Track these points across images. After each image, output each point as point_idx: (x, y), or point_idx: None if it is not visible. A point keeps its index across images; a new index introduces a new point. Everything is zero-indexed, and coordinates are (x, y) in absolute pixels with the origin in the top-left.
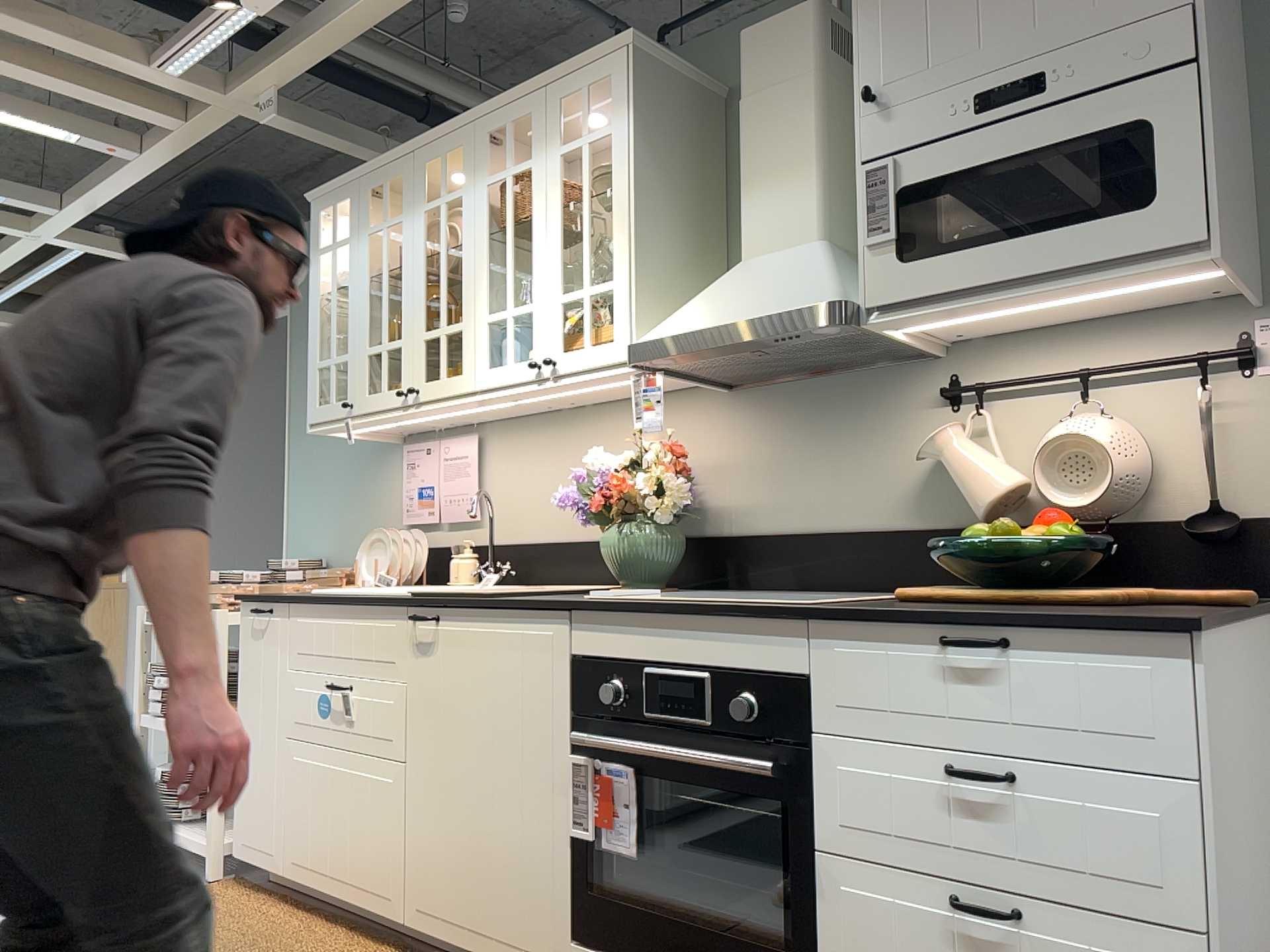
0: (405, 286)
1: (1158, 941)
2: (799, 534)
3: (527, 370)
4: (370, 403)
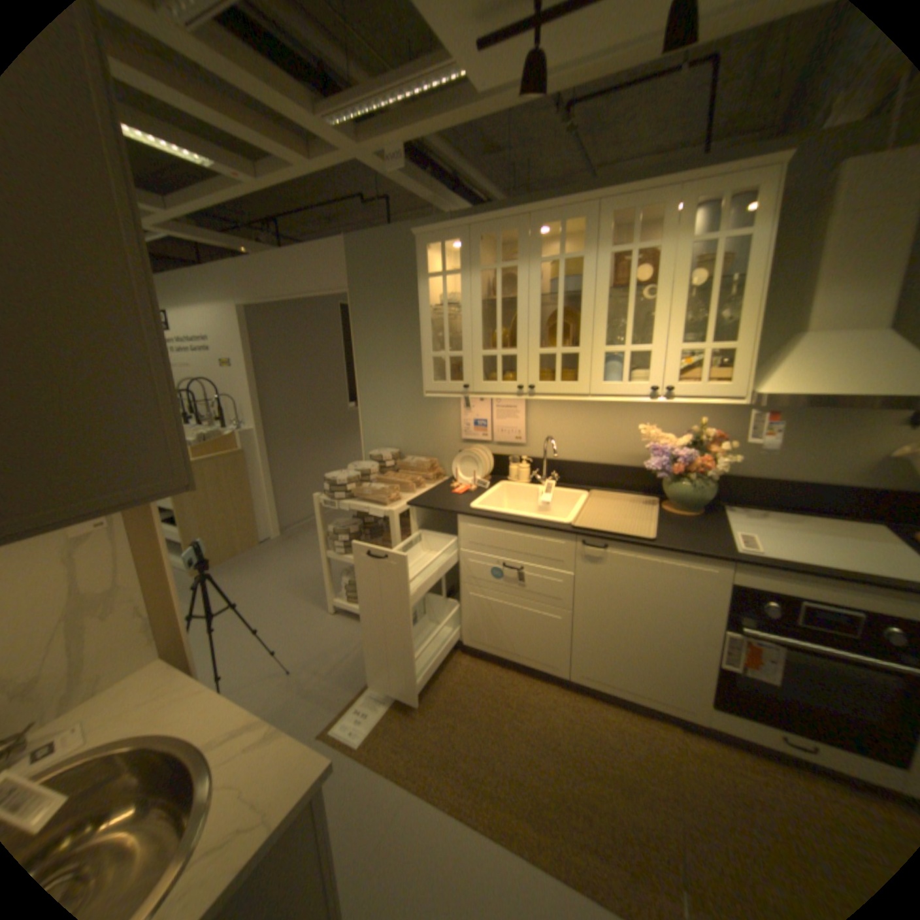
0: (520, 315)
1: None
2: (779, 481)
3: (644, 390)
4: (487, 389)
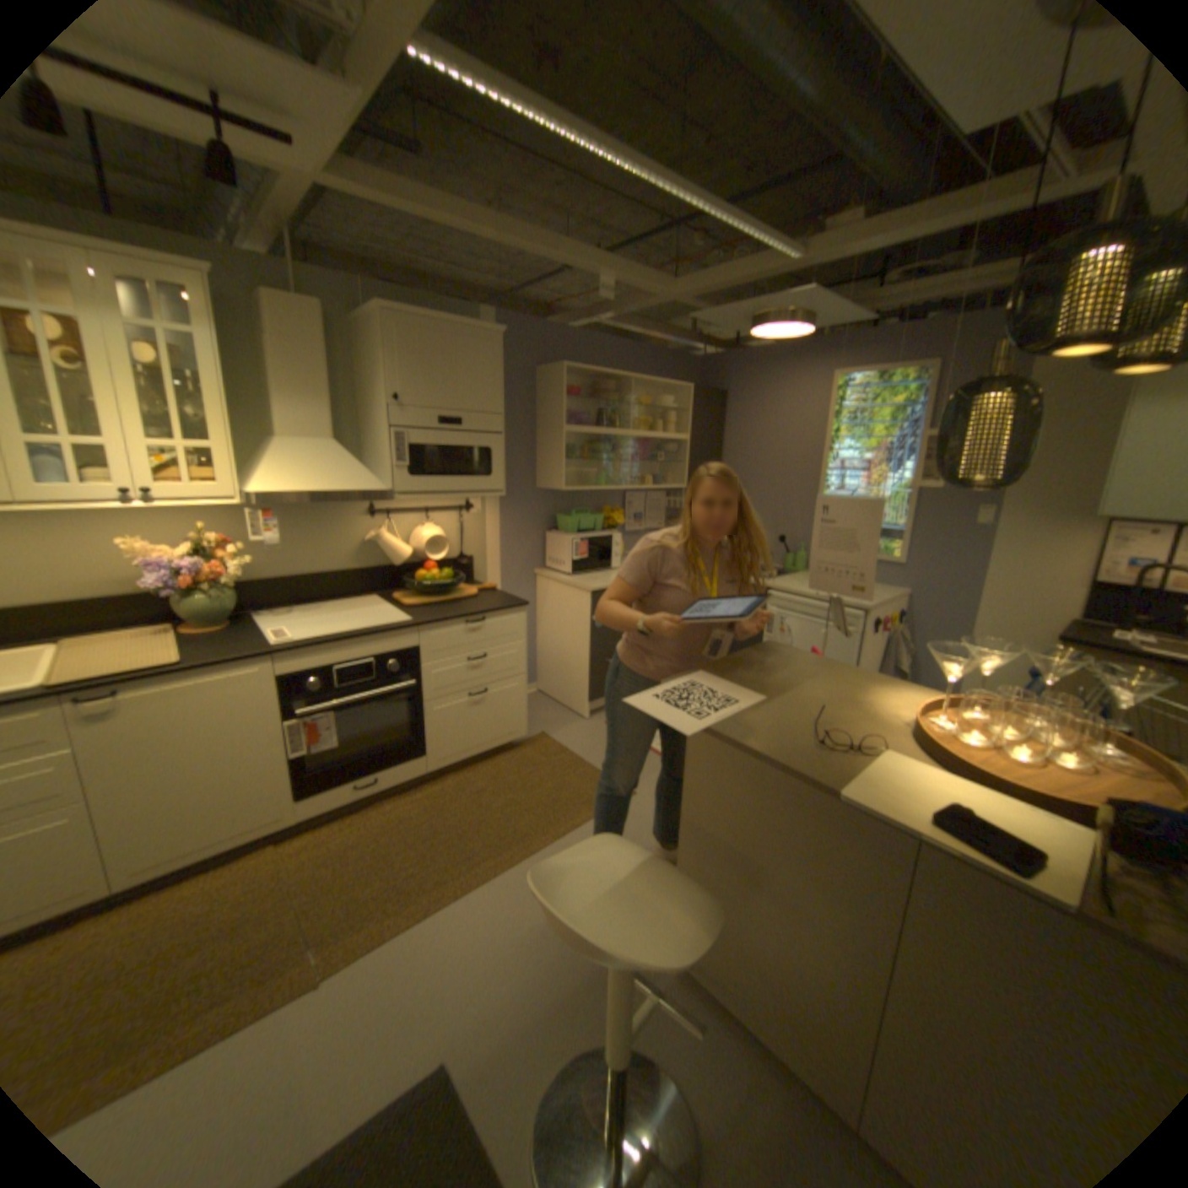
0: None
1: (516, 679)
2: (295, 576)
3: (112, 493)
4: None
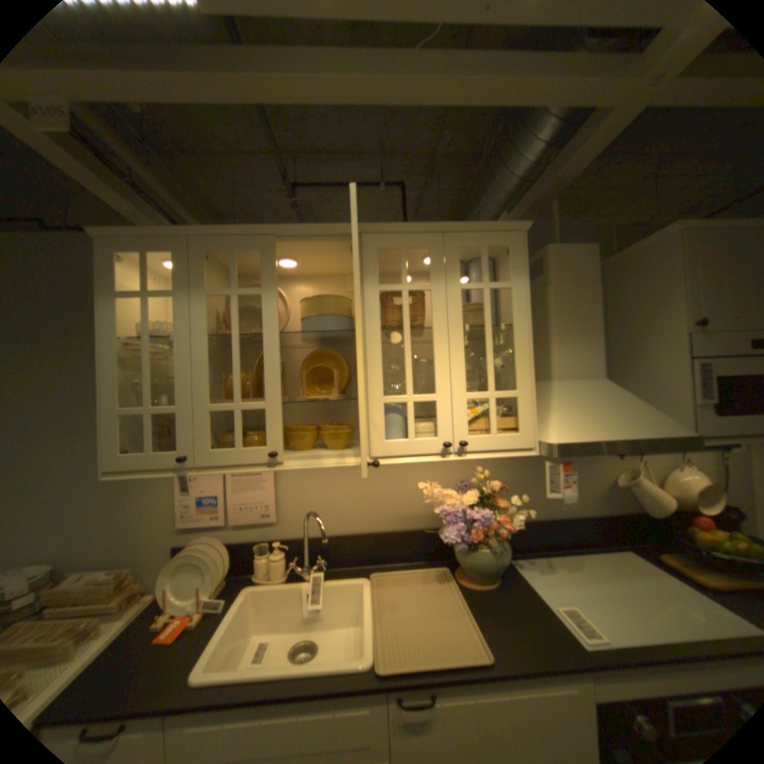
0: (269, 354)
1: None
2: (545, 522)
3: (434, 446)
4: (219, 458)
